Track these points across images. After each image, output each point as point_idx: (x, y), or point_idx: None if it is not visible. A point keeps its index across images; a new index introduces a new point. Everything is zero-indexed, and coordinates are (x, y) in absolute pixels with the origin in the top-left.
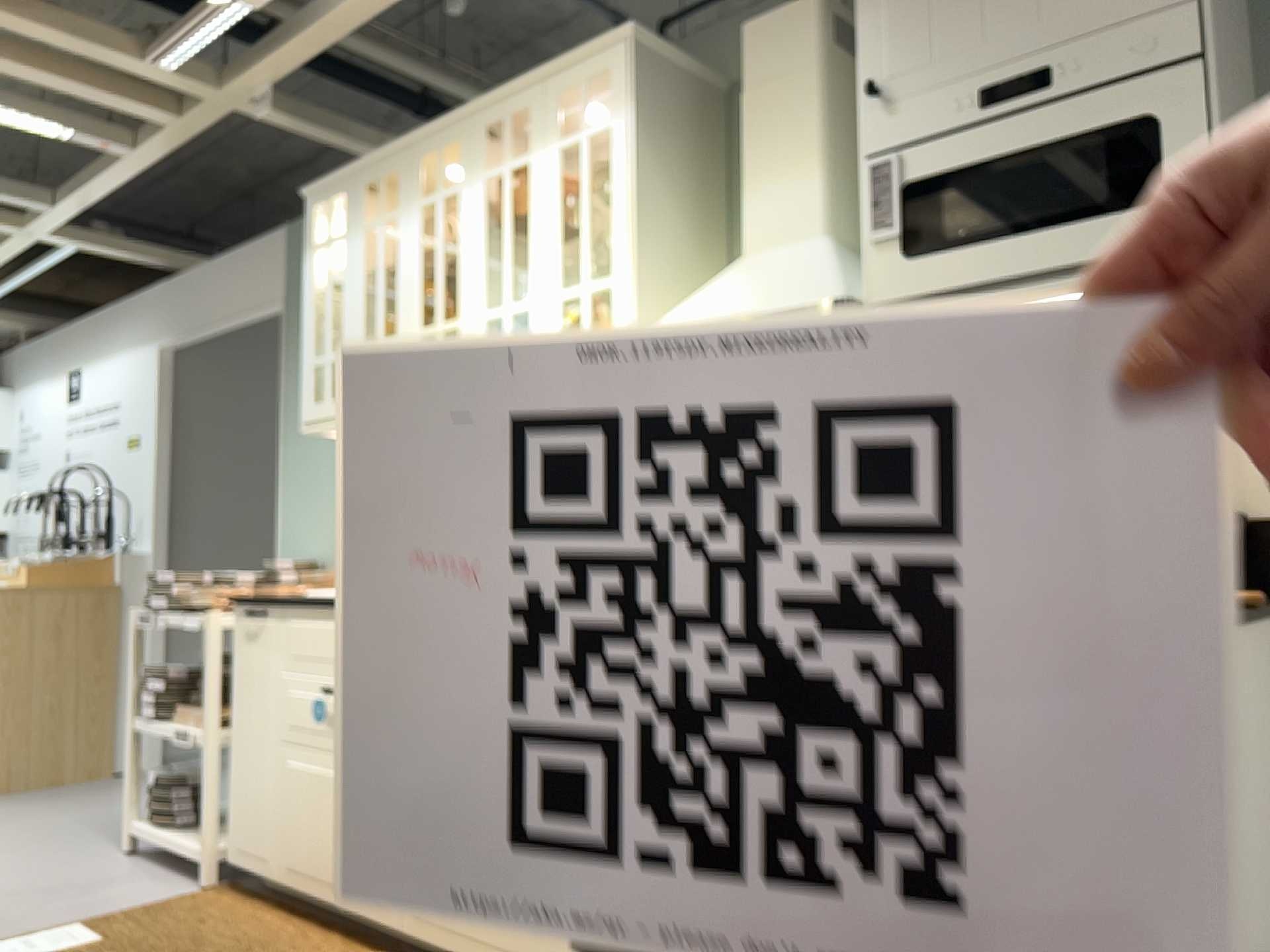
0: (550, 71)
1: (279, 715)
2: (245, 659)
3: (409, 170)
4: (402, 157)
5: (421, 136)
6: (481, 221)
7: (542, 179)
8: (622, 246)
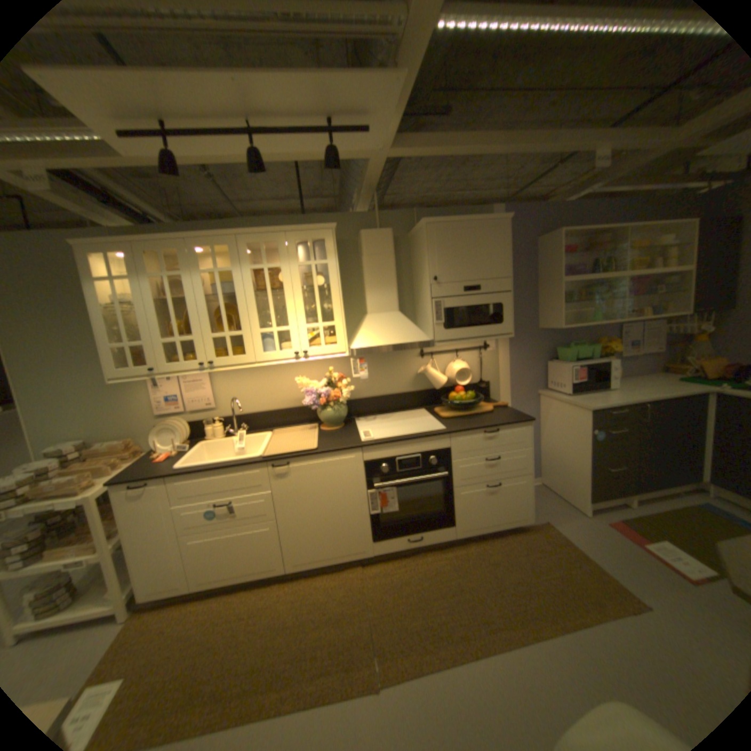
0: (290, 229)
1: (174, 526)
2: (131, 510)
3: (185, 251)
4: (178, 243)
5: (195, 235)
6: (251, 288)
7: (290, 277)
8: (339, 312)
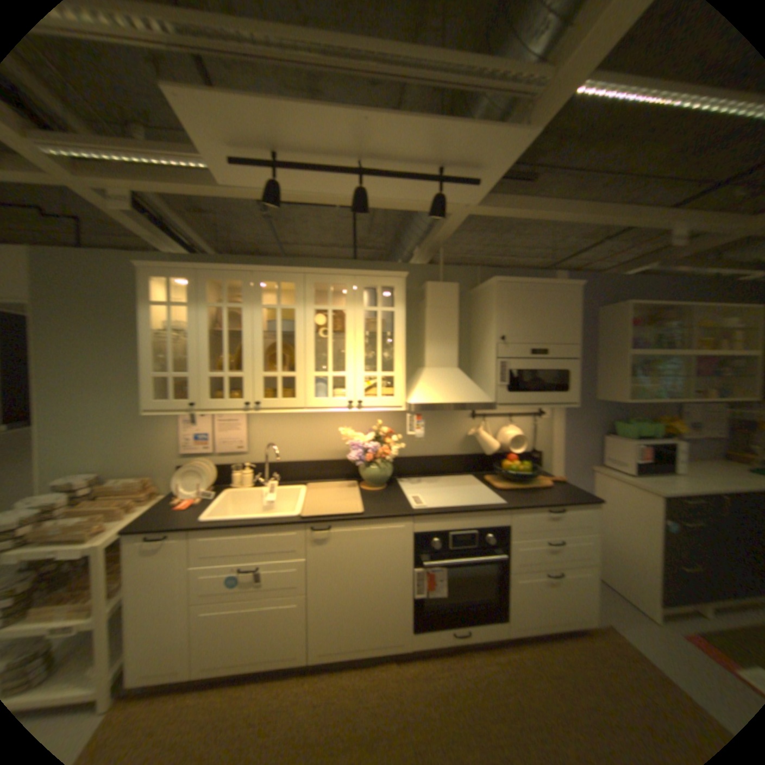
0: (359, 273)
1: (185, 592)
2: (140, 567)
3: (249, 284)
4: (243, 274)
5: (262, 269)
6: (311, 328)
7: (353, 321)
8: (399, 362)
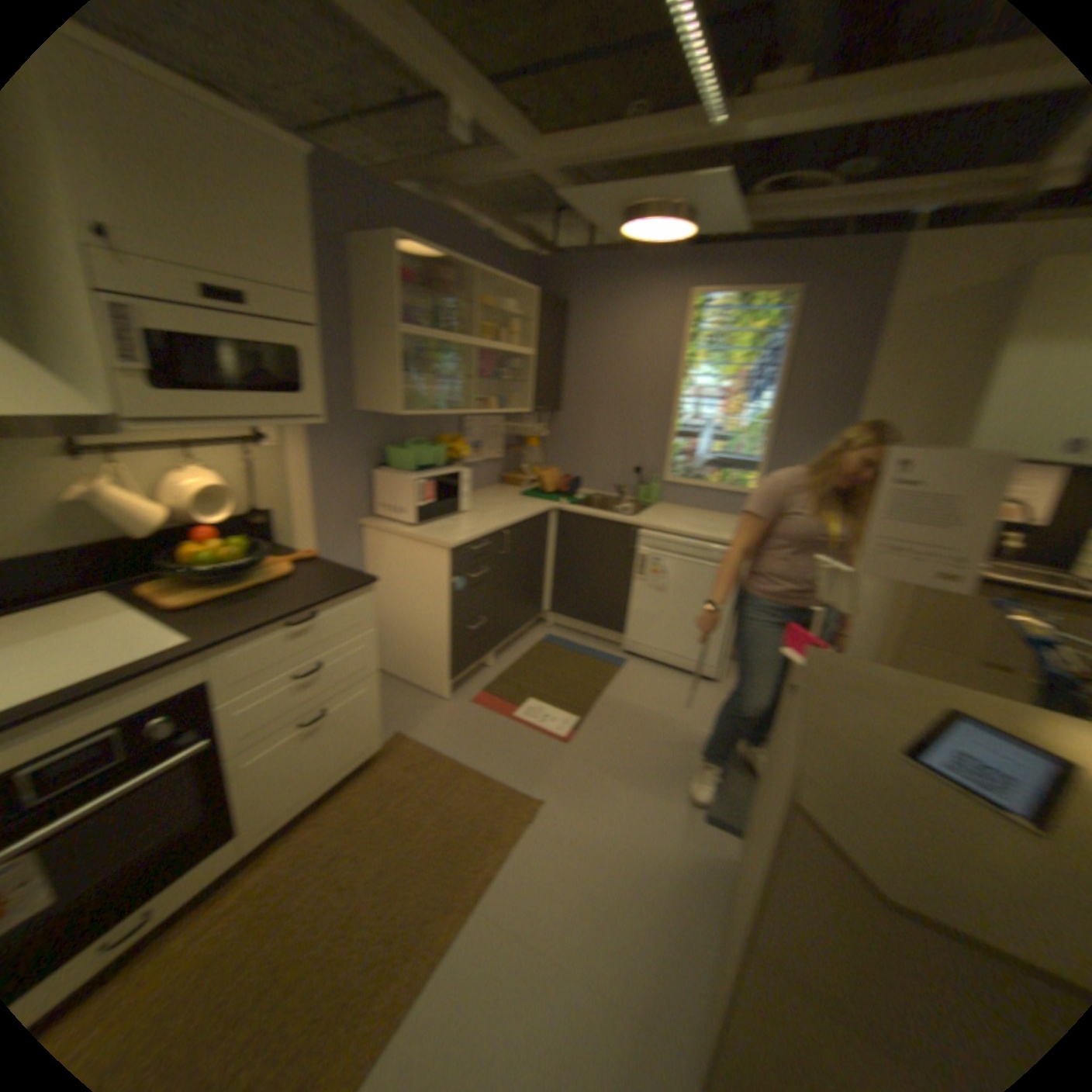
0: None
1: None
2: None
3: None
4: None
5: None
6: None
7: None
8: None
